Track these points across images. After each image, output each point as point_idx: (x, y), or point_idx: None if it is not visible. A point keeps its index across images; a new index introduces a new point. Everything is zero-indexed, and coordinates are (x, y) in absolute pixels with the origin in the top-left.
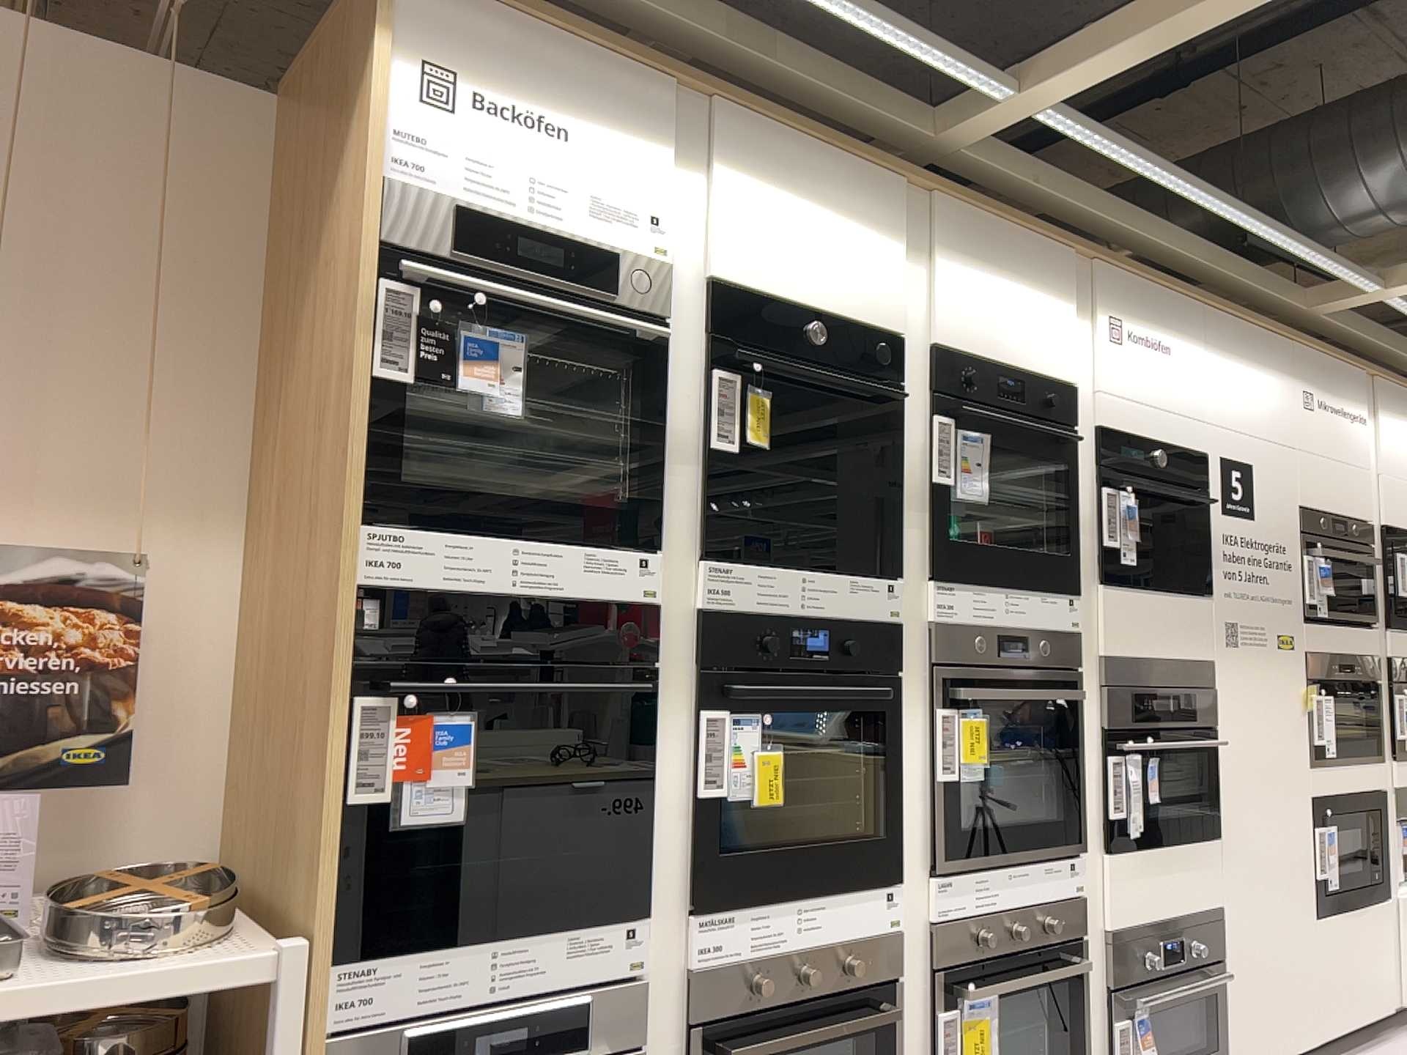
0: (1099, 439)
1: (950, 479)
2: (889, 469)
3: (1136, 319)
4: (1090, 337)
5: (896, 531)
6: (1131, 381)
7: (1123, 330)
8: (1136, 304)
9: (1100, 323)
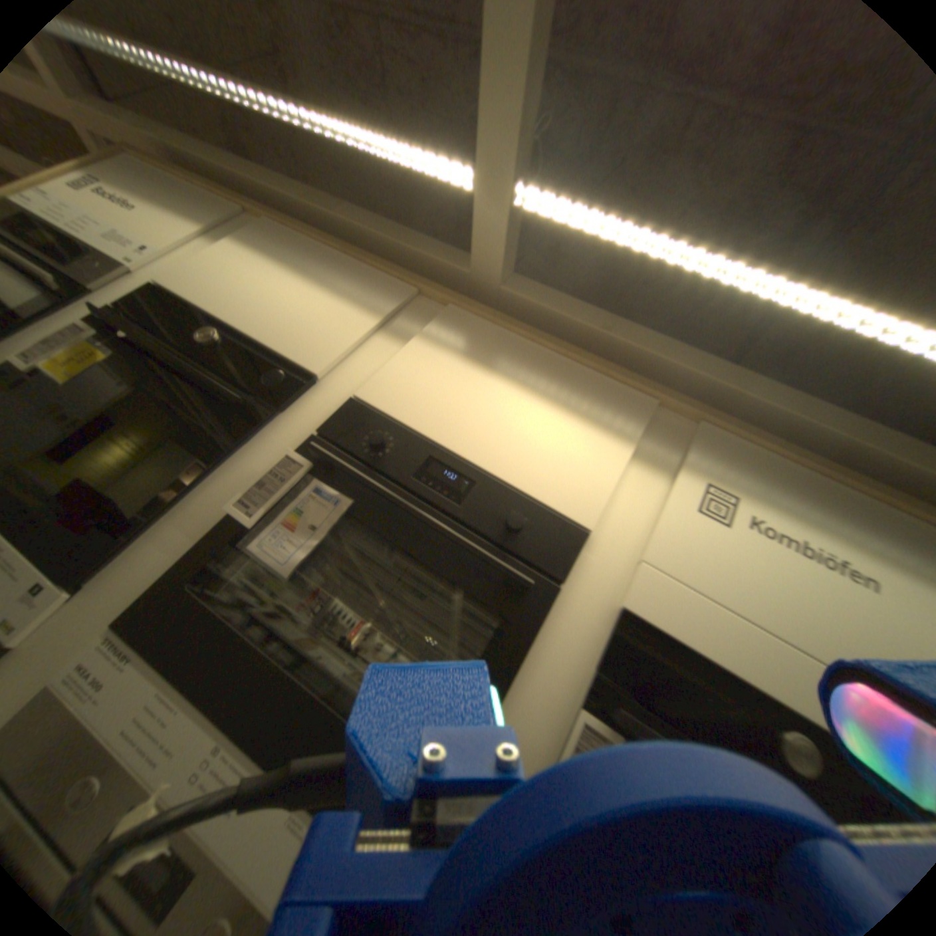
0: (623, 631)
1: (251, 521)
2: (189, 476)
3: (786, 509)
4: (663, 495)
5: (133, 541)
6: (750, 585)
7: (747, 512)
8: (790, 491)
9: (690, 483)
